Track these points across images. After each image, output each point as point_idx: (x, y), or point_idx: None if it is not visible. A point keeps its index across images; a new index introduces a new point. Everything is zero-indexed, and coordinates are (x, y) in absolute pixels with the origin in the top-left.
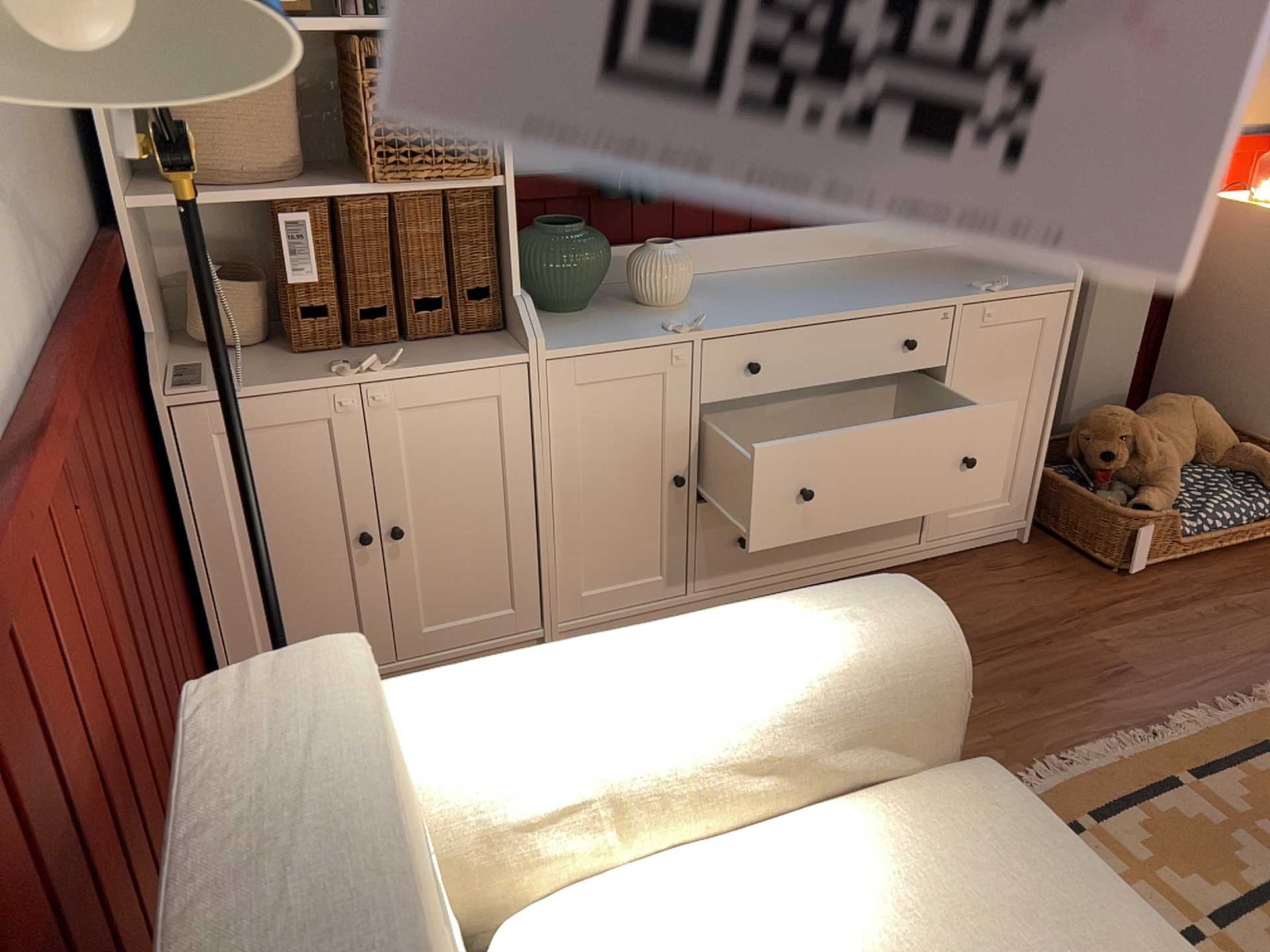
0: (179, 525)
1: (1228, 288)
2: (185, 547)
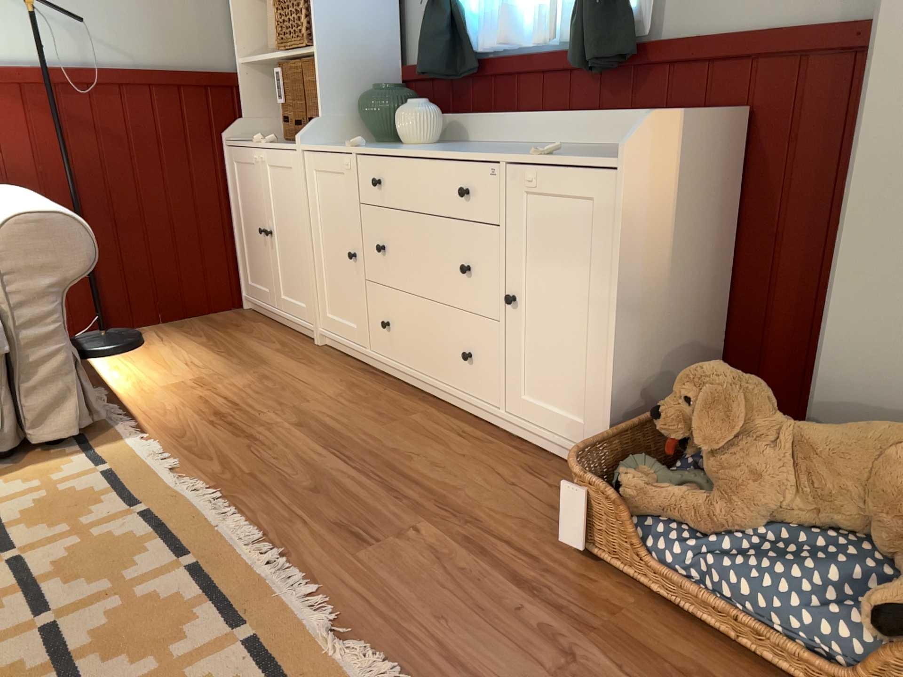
0: (229, 202)
1: None
2: (230, 213)
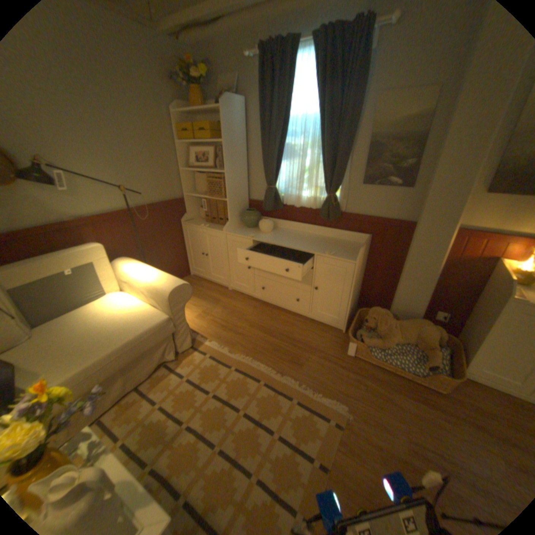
0: (184, 241)
1: (488, 297)
2: (184, 245)
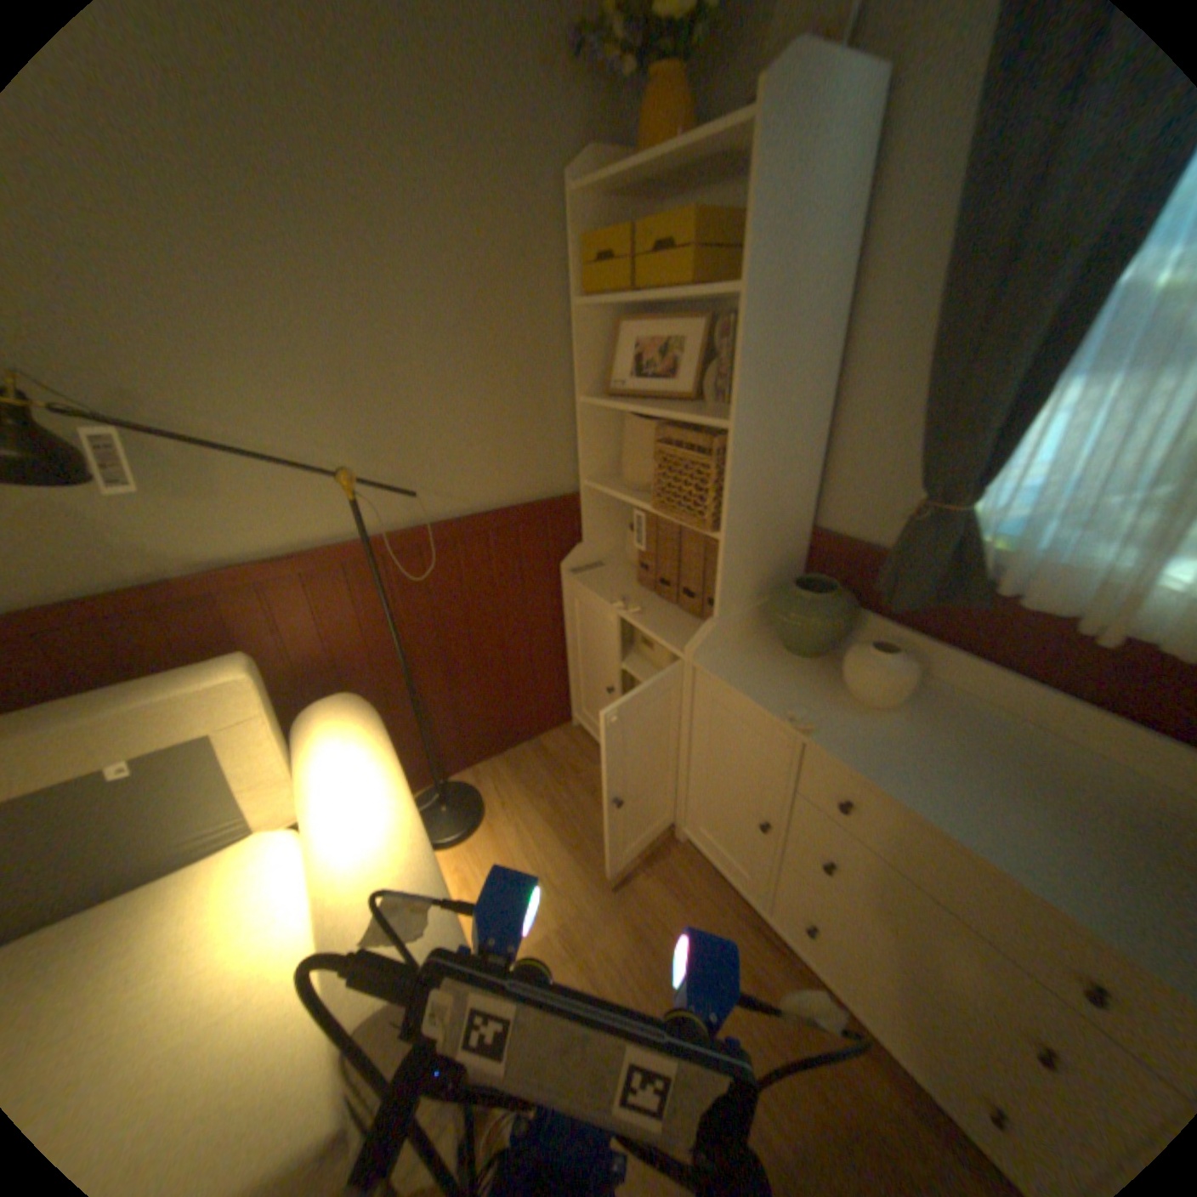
0: (566, 627)
1: None
2: (566, 638)
